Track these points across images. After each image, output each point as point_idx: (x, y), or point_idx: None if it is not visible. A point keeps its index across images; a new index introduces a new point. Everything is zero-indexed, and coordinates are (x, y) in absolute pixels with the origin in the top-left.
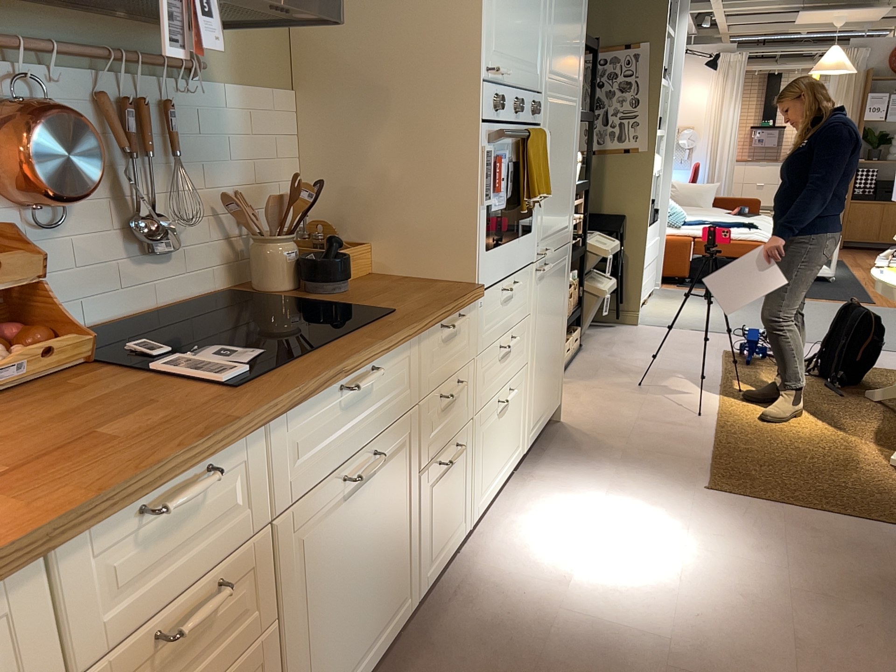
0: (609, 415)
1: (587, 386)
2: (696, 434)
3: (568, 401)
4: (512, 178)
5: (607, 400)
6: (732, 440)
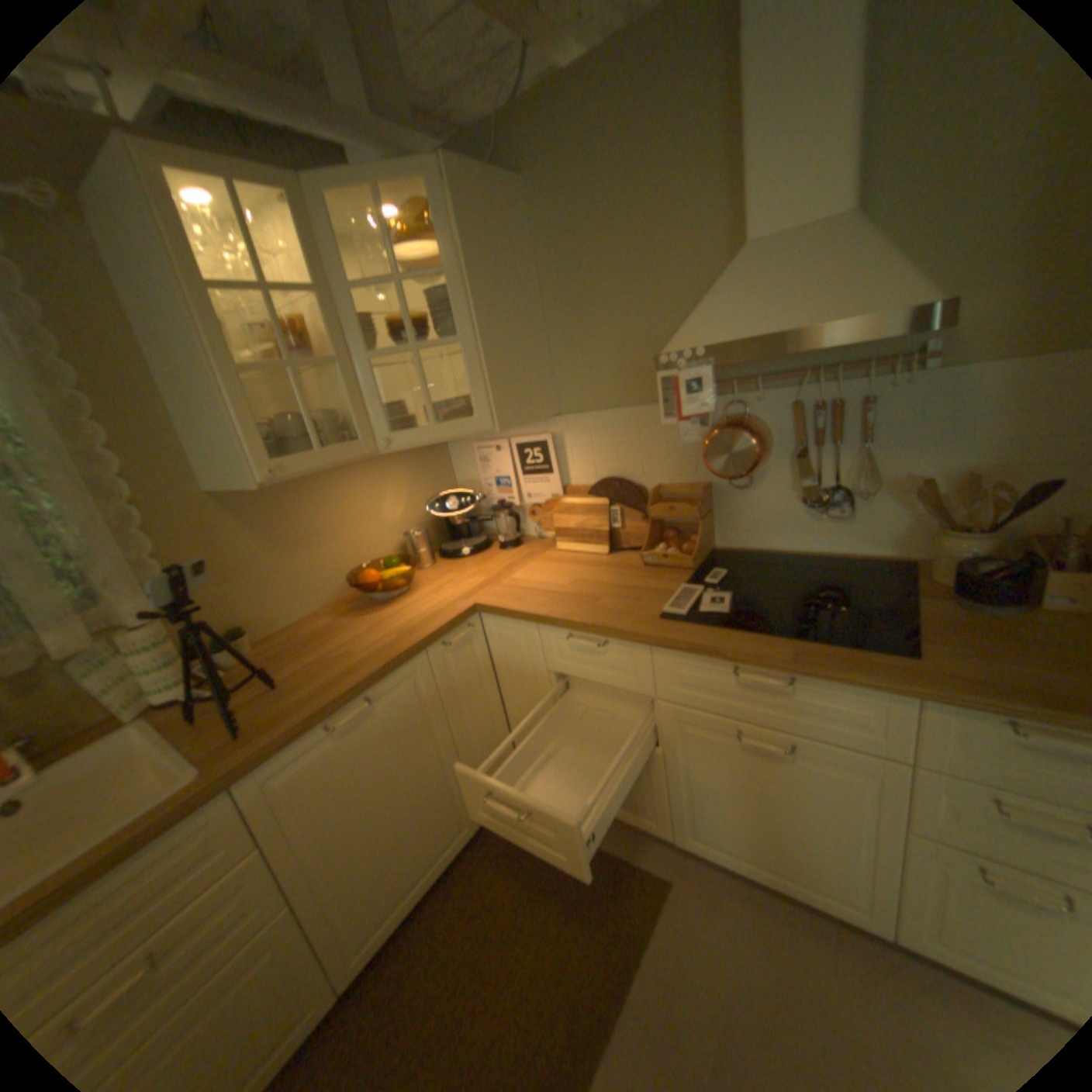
0: None
1: None
2: None
3: None
4: None
5: None
6: None
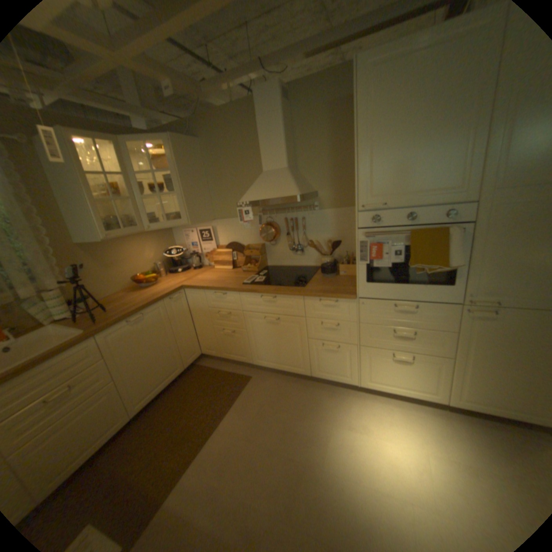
0: None
1: None
2: None
3: None
4: (401, 253)
5: None
6: None
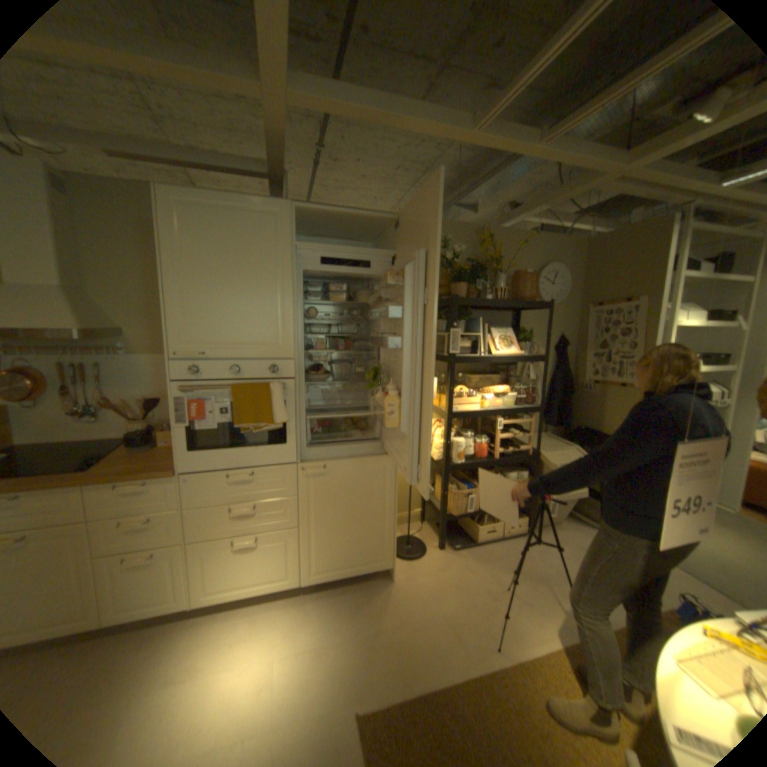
0: (431, 600)
1: (466, 568)
2: (458, 668)
3: (430, 571)
4: (226, 412)
5: (455, 588)
6: (473, 701)
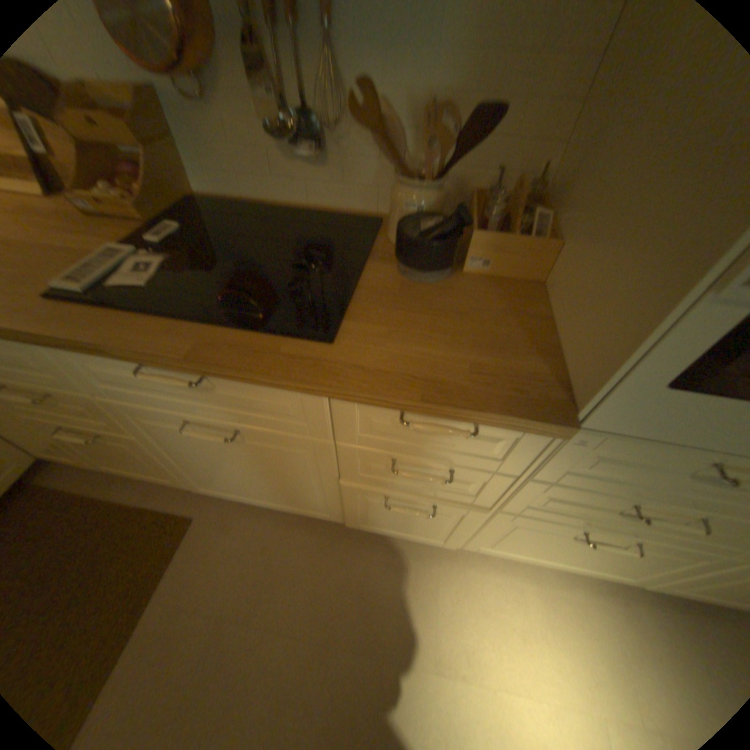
0: None
1: None
2: None
3: None
4: None
5: None
6: None
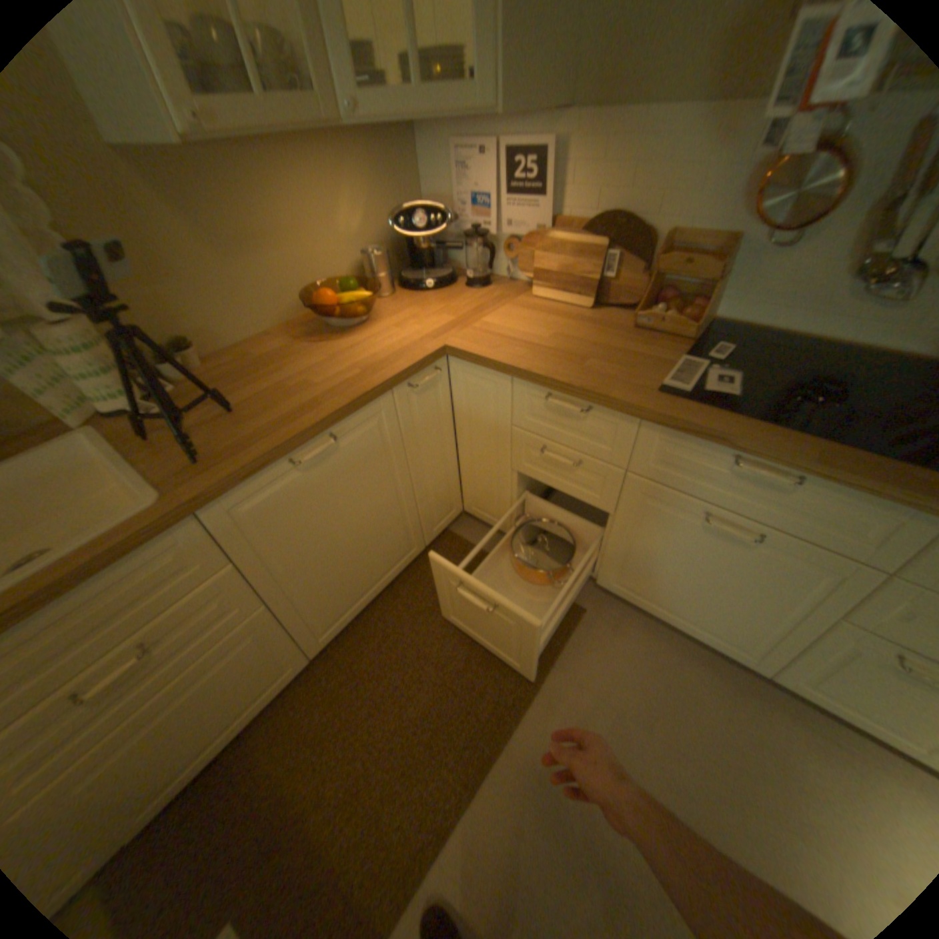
0: None
1: None
2: None
3: None
4: None
5: None
6: None
